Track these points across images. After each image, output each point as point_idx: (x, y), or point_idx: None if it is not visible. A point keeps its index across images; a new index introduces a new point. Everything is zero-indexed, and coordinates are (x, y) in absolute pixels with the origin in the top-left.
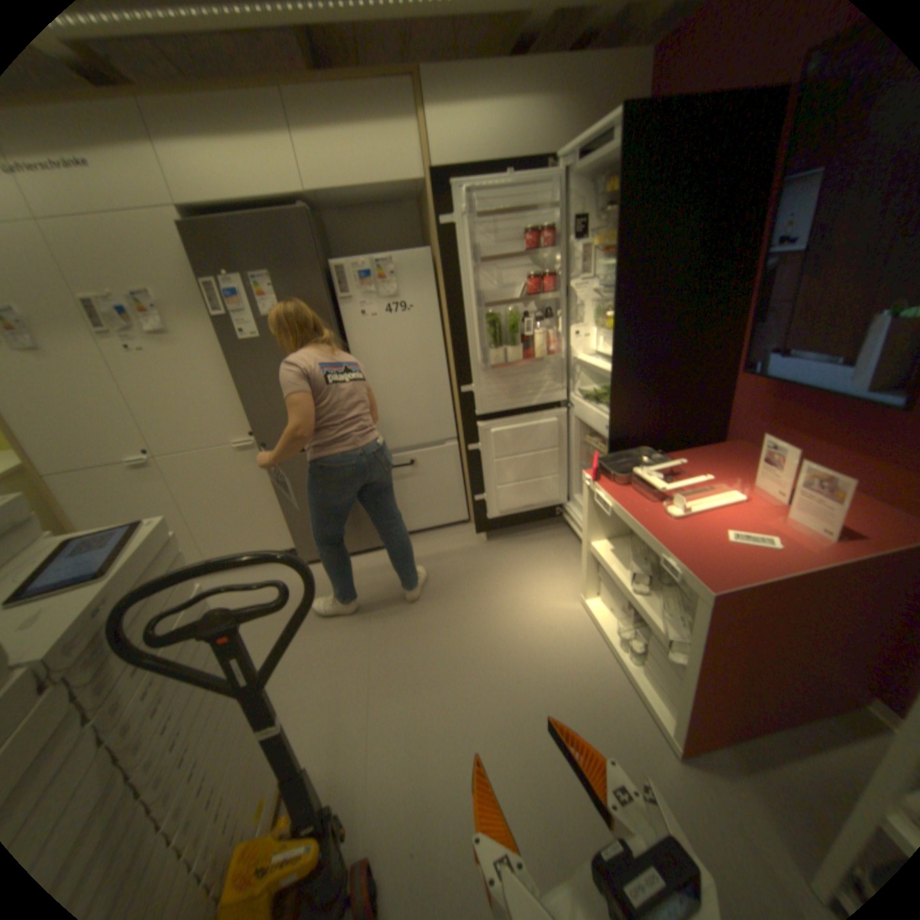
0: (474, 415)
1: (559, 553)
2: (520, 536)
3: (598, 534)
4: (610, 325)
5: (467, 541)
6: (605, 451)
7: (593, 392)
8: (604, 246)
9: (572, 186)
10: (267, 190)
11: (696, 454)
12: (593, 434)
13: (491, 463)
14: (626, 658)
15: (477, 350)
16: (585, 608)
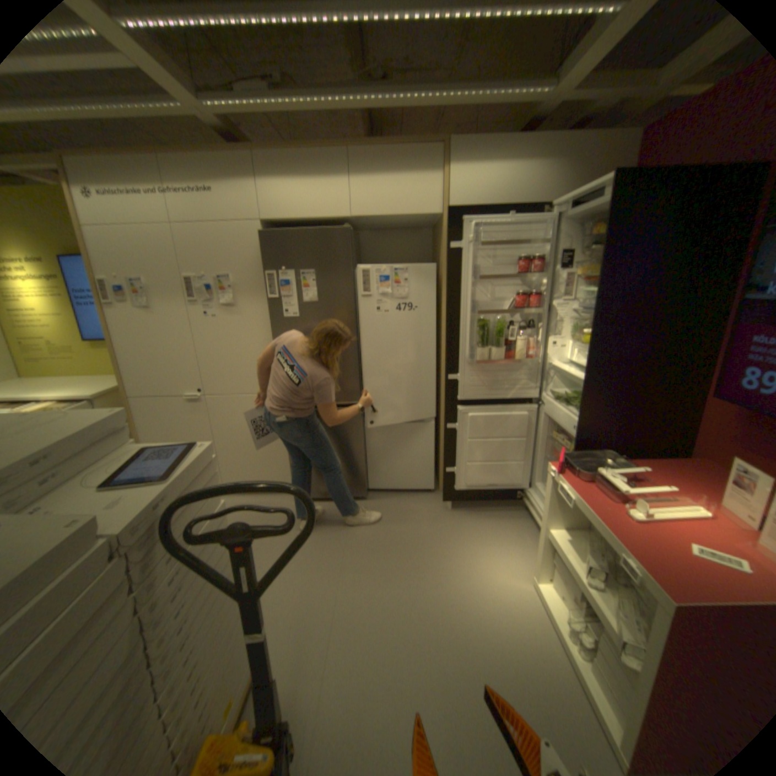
0: (456, 399)
1: (516, 534)
2: (482, 511)
3: (558, 523)
4: (585, 340)
5: (434, 507)
6: (570, 448)
7: (564, 395)
8: (587, 276)
9: (562, 227)
10: (326, 214)
11: (661, 465)
12: (560, 431)
13: (465, 442)
14: (575, 651)
15: (467, 347)
16: (538, 591)
